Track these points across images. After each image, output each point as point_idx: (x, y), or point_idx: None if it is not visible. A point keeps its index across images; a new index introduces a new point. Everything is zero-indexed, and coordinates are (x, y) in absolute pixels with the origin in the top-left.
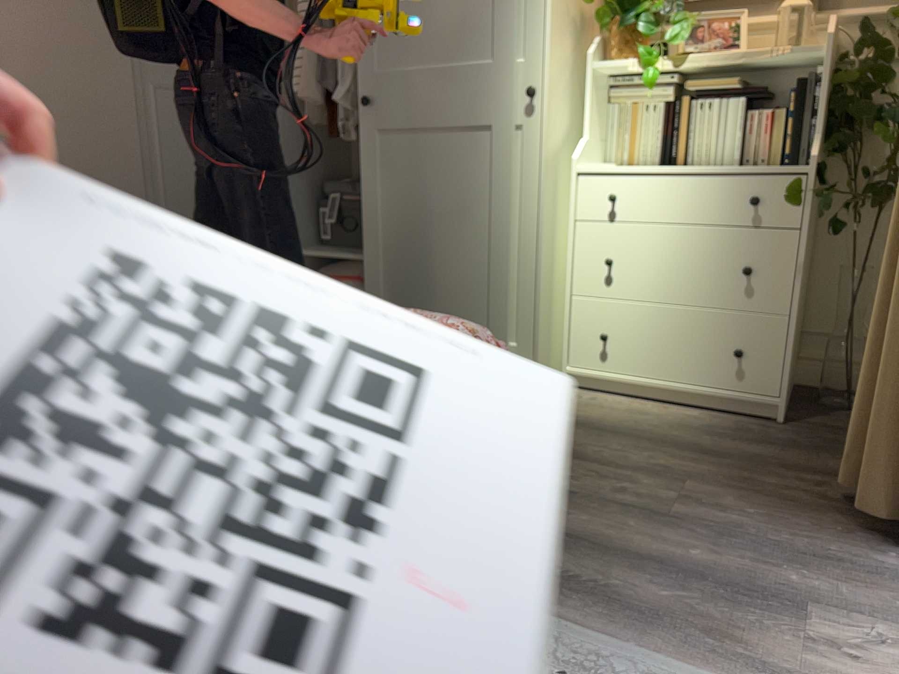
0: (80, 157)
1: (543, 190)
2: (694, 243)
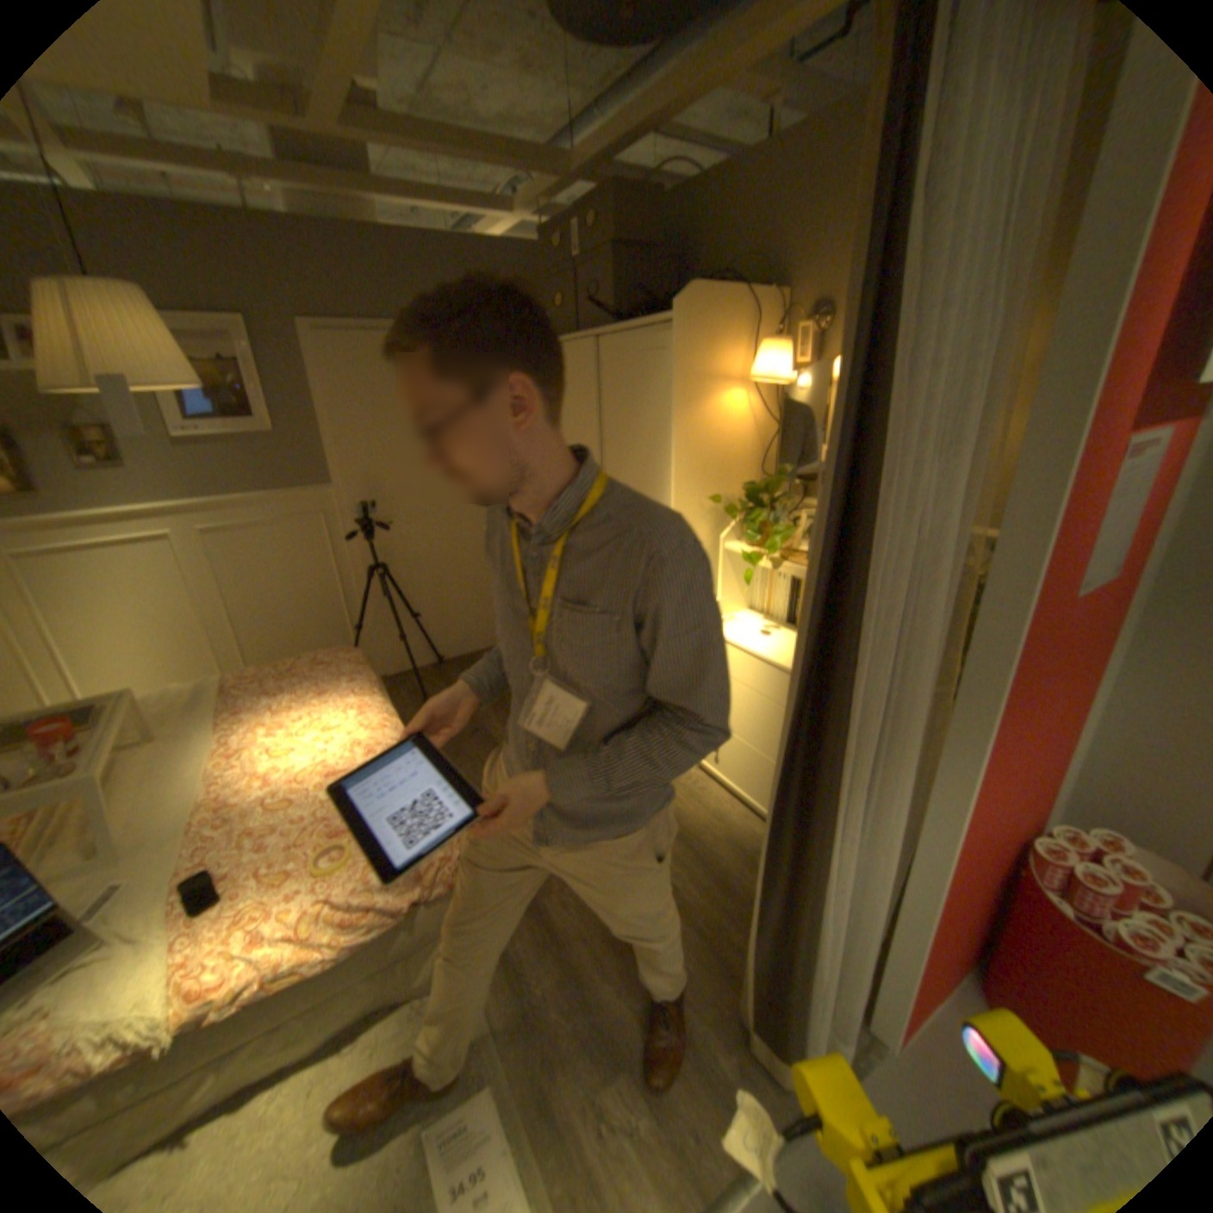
0: (448, 544)
1: None
2: (768, 711)
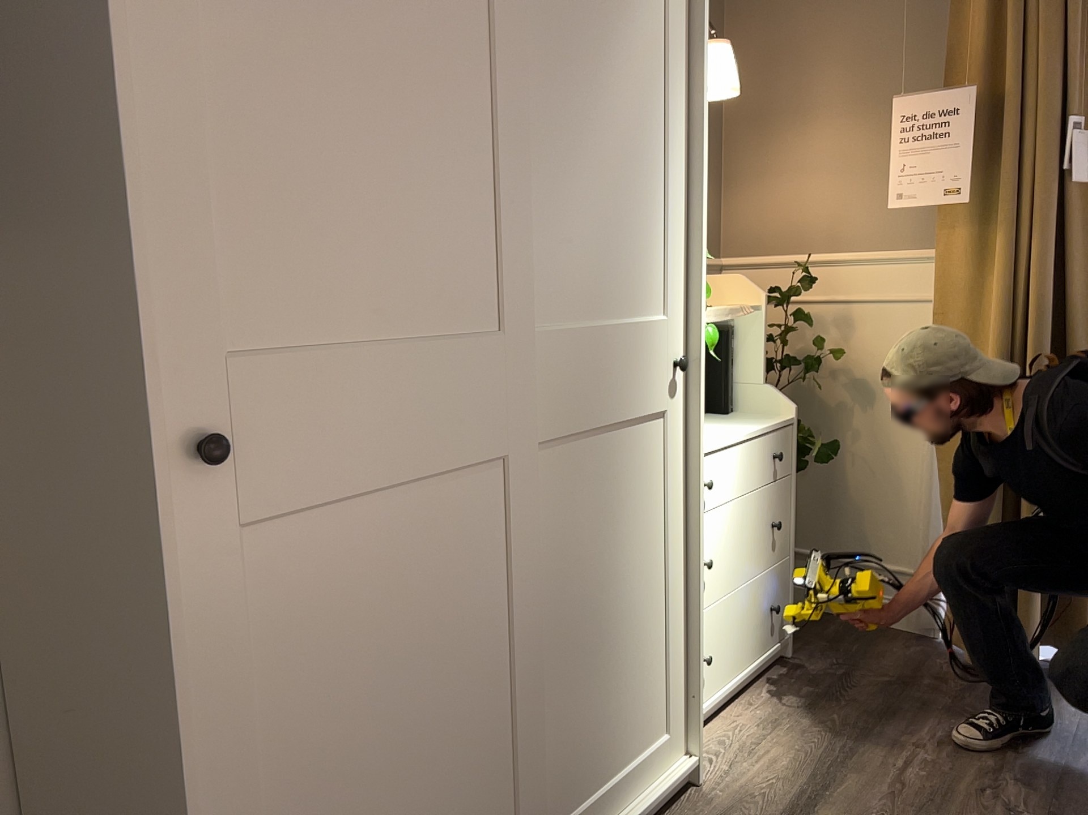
0: None
1: (700, 497)
2: (750, 512)
